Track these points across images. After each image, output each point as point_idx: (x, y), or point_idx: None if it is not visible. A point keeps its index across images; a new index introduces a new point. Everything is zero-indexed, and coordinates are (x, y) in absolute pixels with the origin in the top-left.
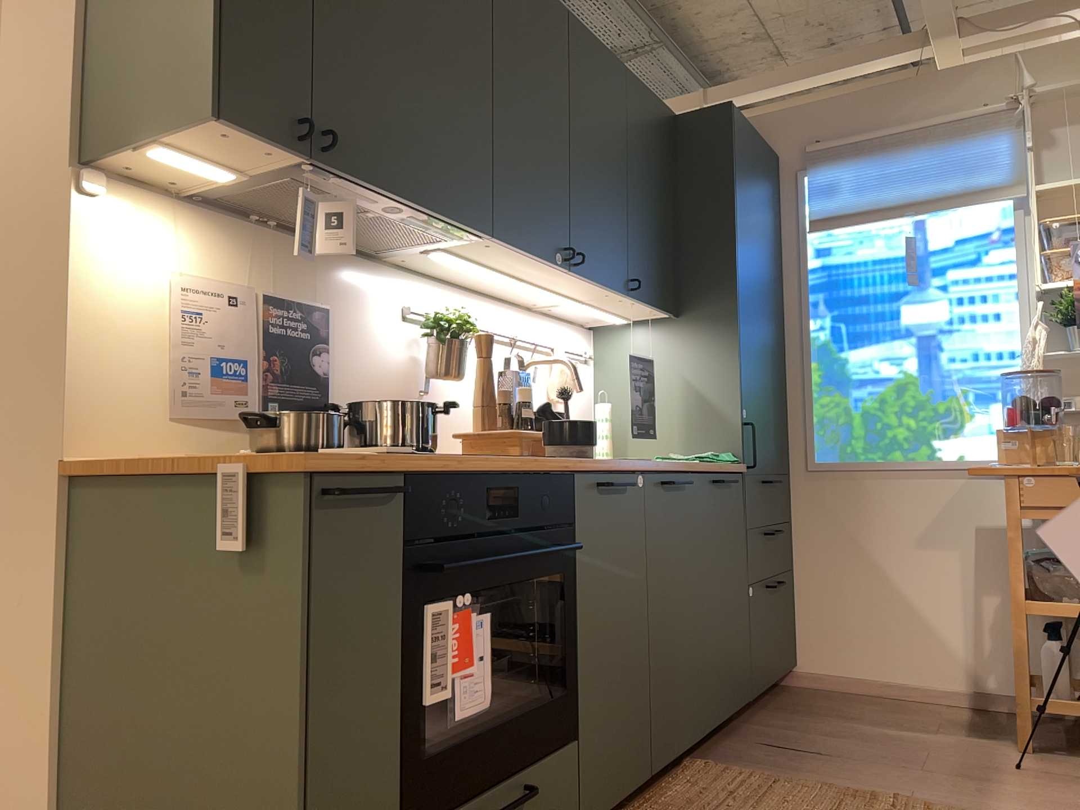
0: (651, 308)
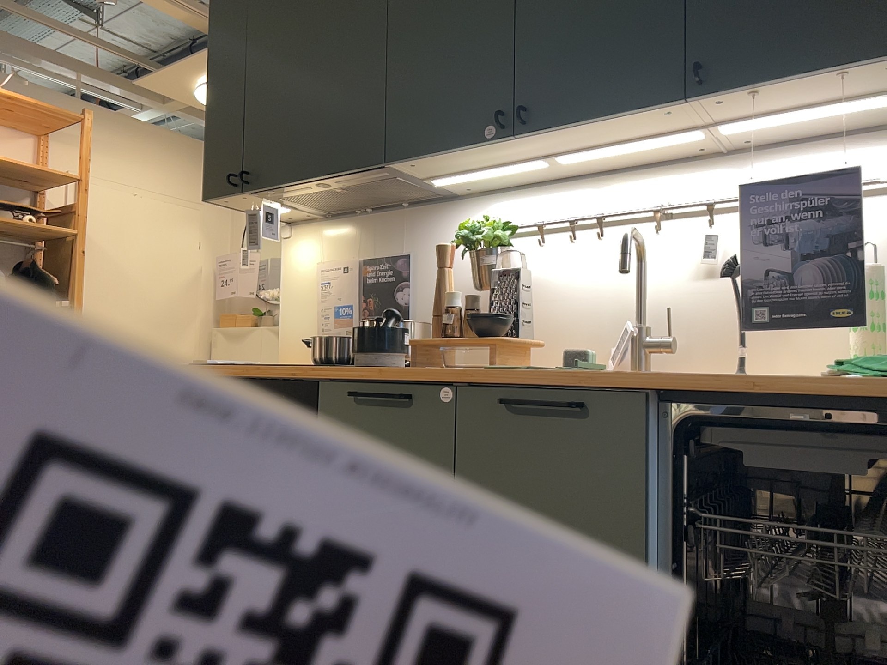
0: (822, 78)
